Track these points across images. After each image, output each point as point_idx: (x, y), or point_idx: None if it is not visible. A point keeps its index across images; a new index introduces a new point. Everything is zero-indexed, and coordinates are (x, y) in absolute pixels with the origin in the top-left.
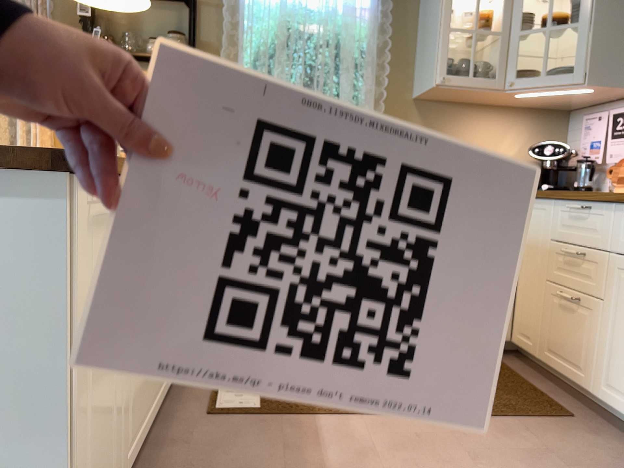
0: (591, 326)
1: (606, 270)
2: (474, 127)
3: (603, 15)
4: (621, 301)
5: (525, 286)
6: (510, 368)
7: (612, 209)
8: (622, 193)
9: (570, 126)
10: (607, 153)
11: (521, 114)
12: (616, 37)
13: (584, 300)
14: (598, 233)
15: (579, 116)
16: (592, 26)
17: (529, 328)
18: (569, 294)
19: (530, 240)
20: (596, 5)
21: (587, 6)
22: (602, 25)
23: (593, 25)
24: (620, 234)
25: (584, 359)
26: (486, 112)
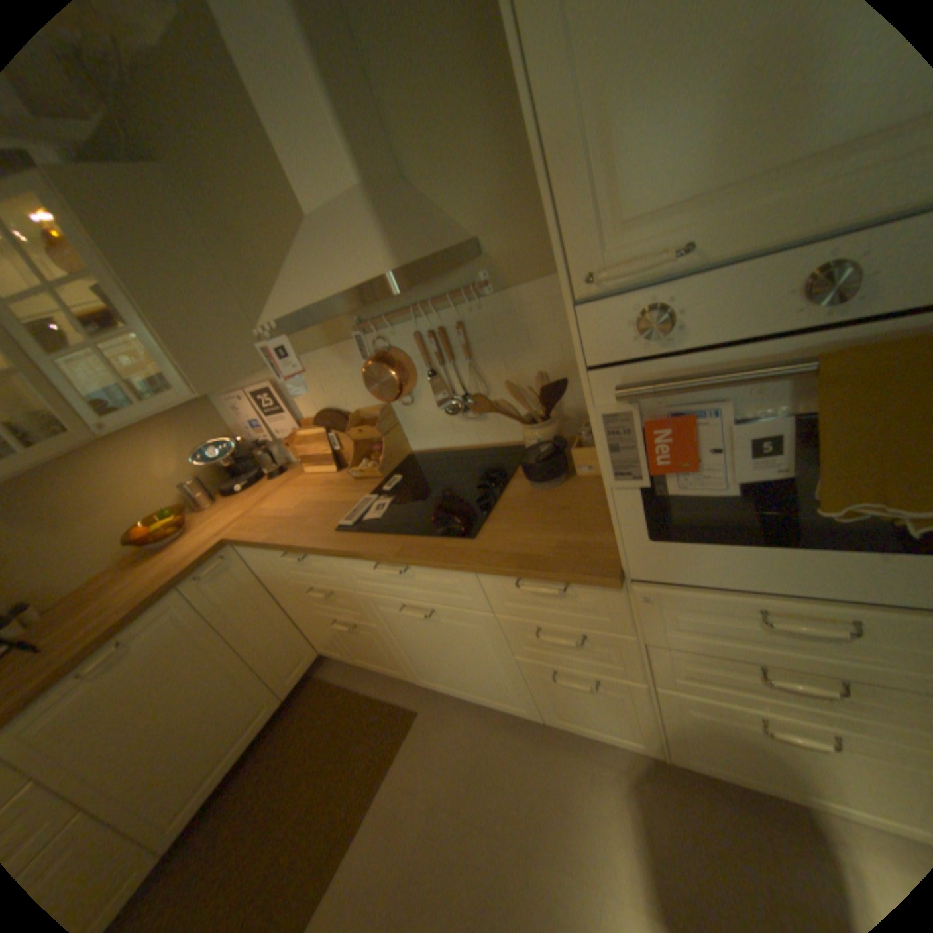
0: (378, 641)
1: (358, 603)
2: (95, 474)
3: (150, 309)
4: (389, 624)
5: (295, 615)
6: (336, 685)
7: (327, 557)
8: (324, 535)
9: (210, 403)
10: (268, 426)
11: (145, 424)
12: (188, 328)
13: (358, 624)
14: (329, 575)
15: (213, 392)
16: (147, 326)
17: (326, 644)
18: (341, 621)
19: (266, 579)
20: (129, 299)
21: (118, 303)
22: (159, 323)
23: (148, 326)
24: (350, 576)
25: (390, 662)
26: (95, 448)
